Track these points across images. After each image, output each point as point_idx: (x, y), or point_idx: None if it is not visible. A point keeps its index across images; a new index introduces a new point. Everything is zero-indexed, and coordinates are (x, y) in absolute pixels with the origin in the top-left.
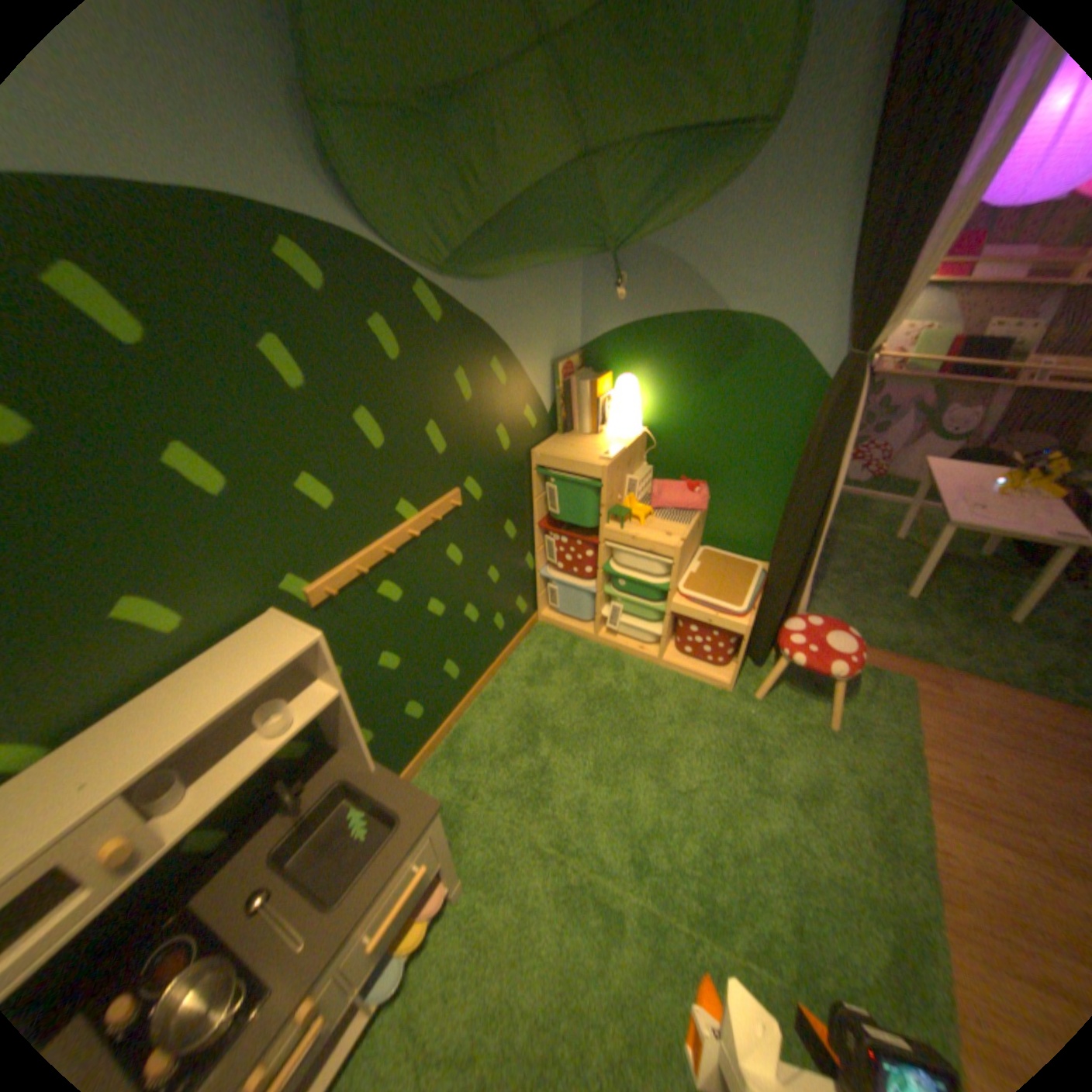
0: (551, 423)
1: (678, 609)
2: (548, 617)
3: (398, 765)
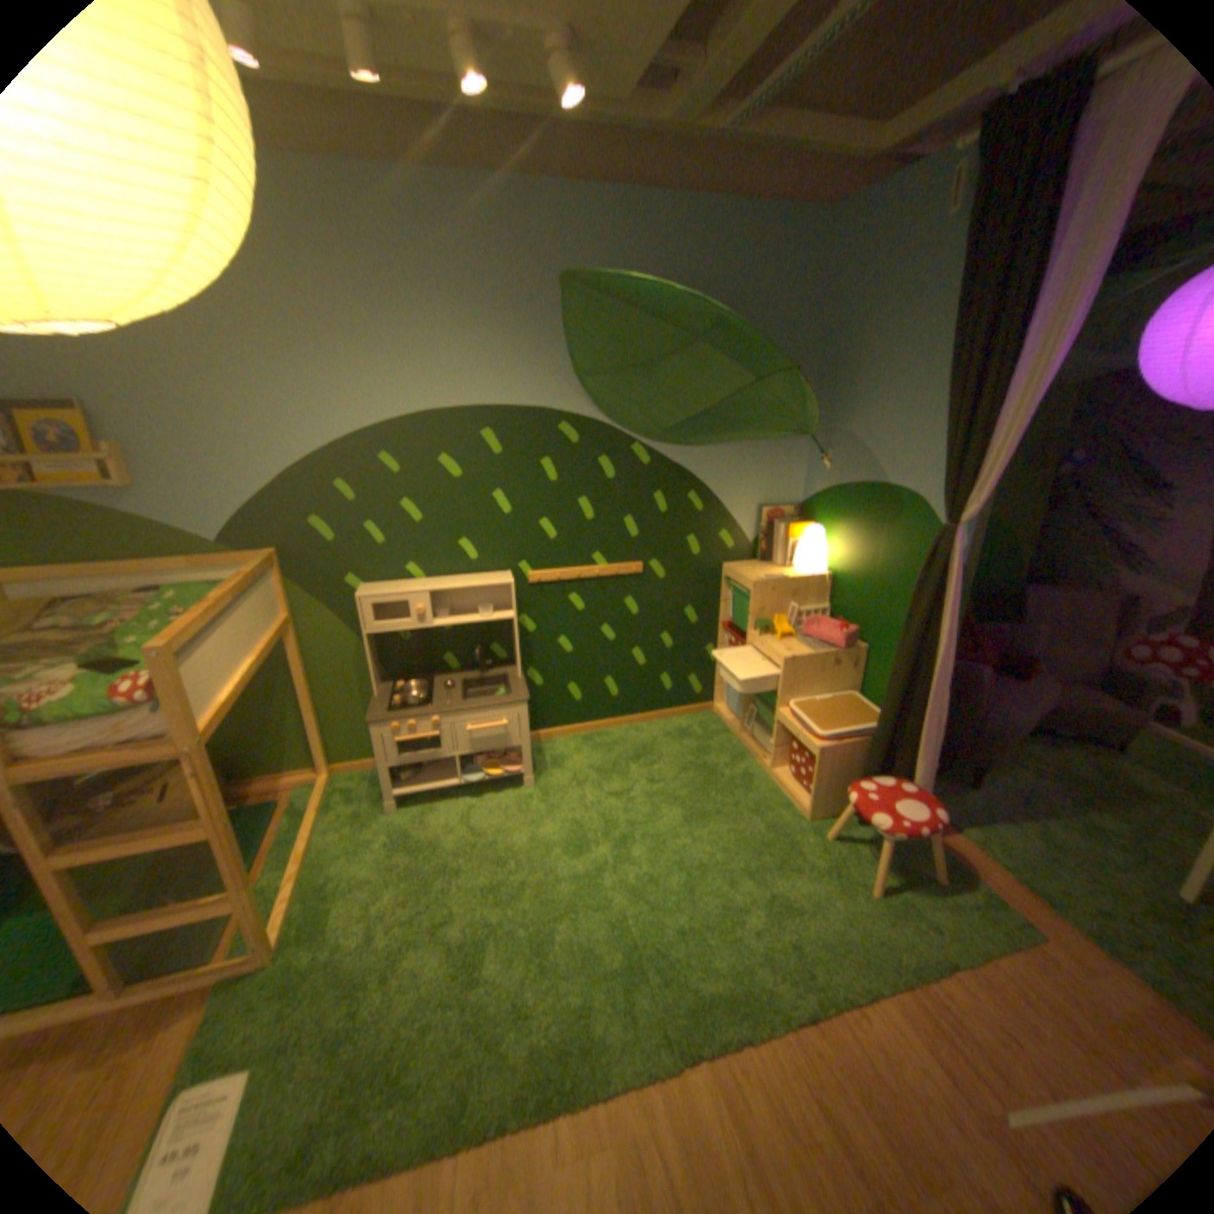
0: (753, 552)
1: (781, 720)
2: (718, 710)
3: (552, 721)
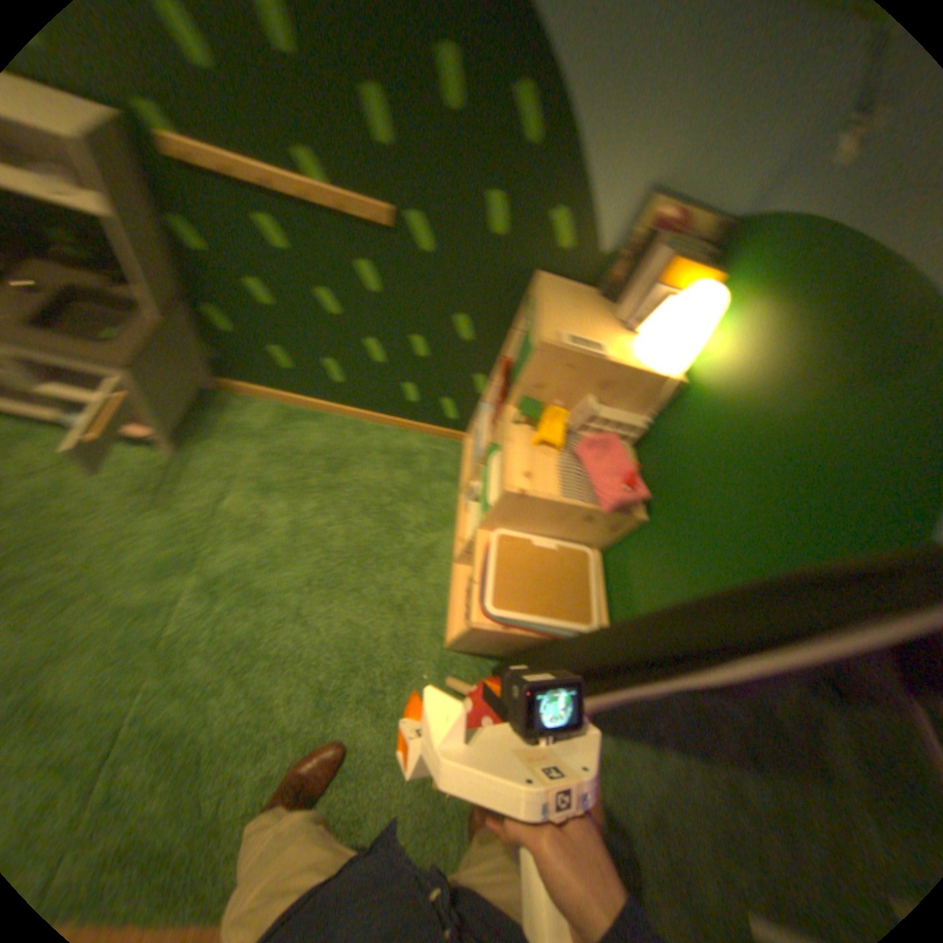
0: (600, 273)
1: (473, 544)
2: (464, 448)
3: (249, 379)
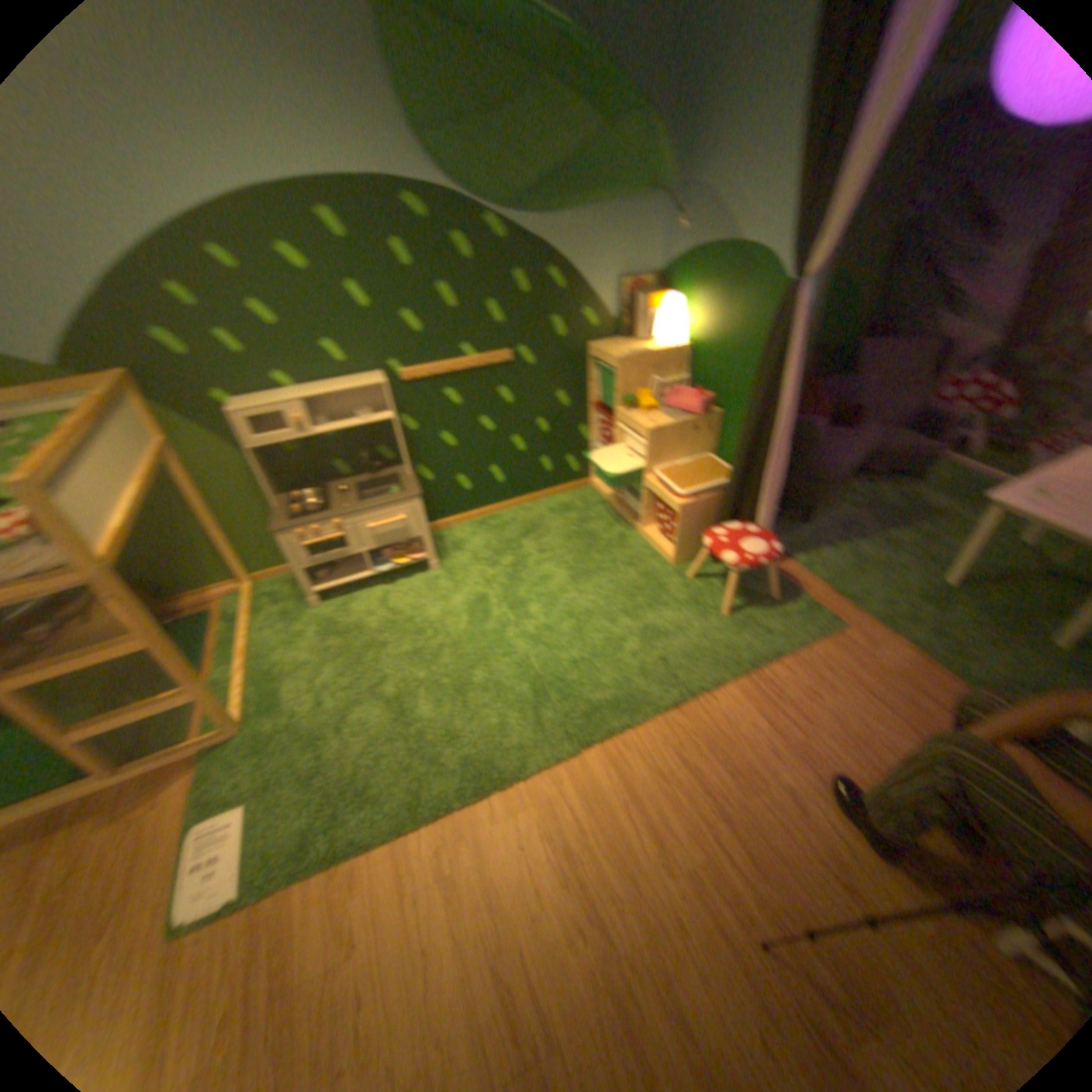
0: (615, 328)
1: (646, 485)
2: (593, 484)
3: (446, 511)
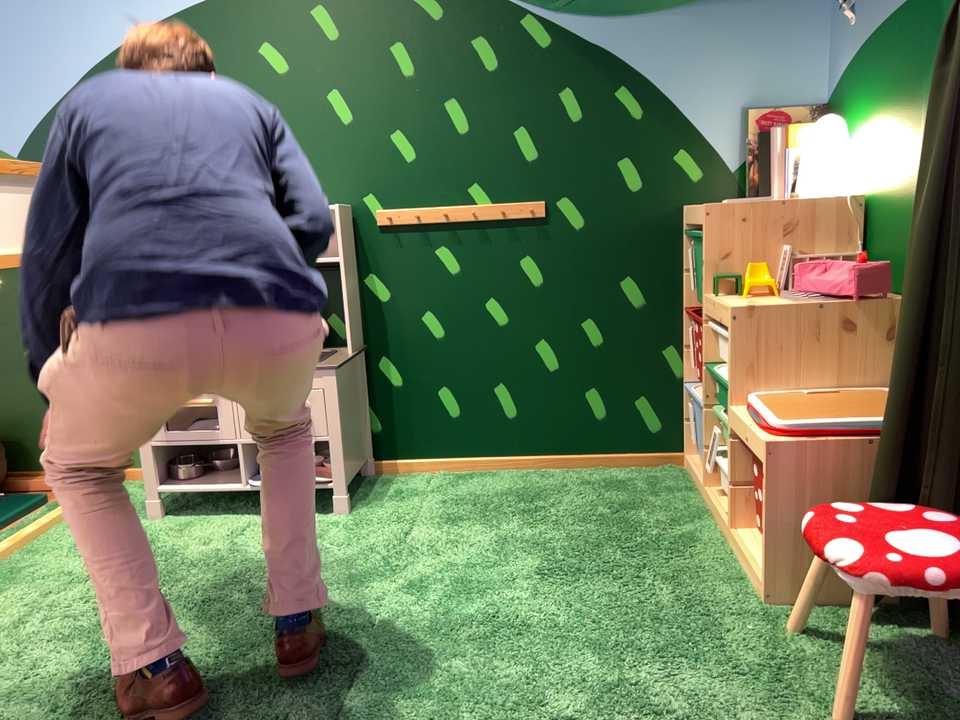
0: (740, 187)
1: (735, 422)
2: (689, 461)
3: (417, 445)
